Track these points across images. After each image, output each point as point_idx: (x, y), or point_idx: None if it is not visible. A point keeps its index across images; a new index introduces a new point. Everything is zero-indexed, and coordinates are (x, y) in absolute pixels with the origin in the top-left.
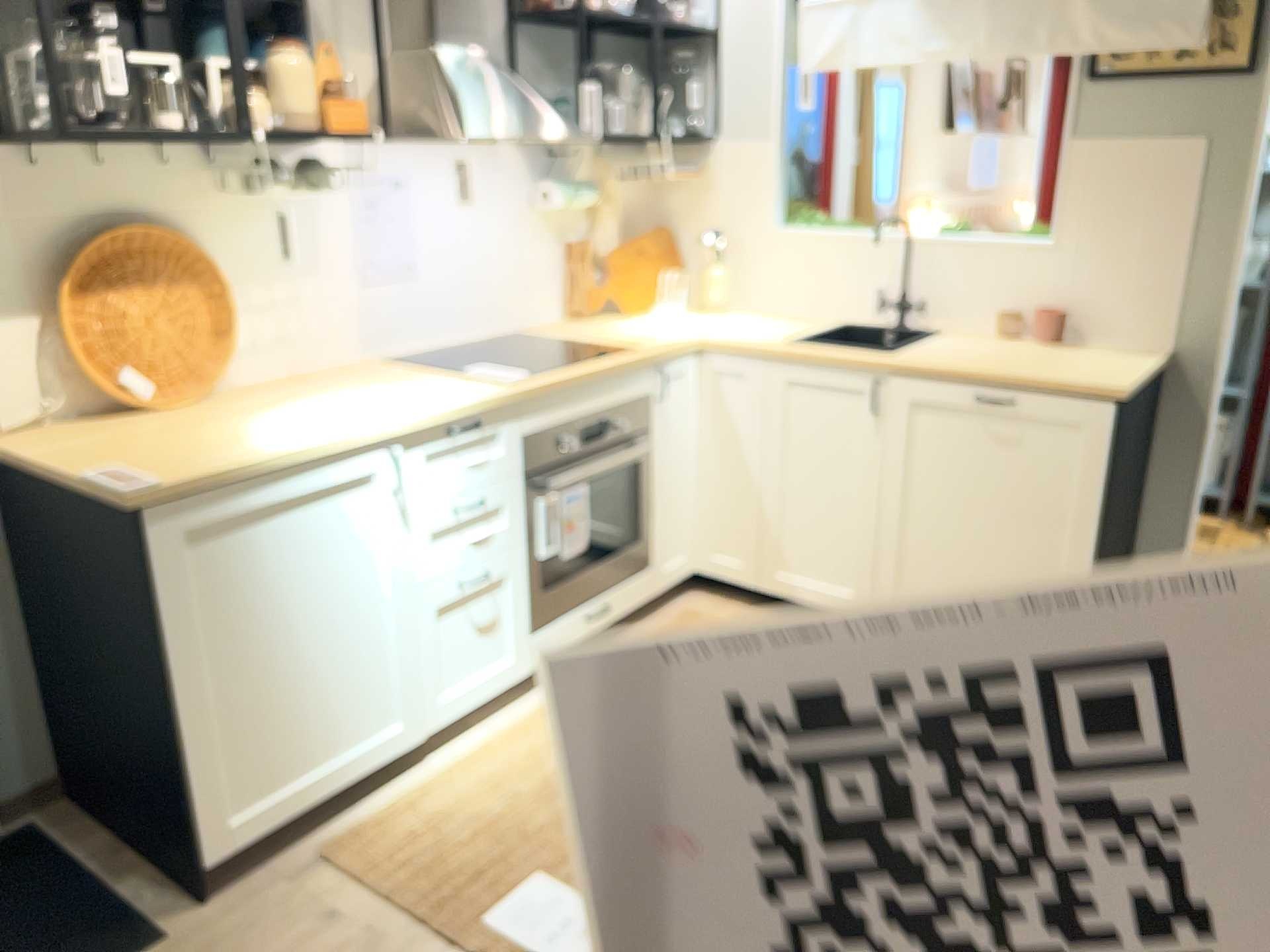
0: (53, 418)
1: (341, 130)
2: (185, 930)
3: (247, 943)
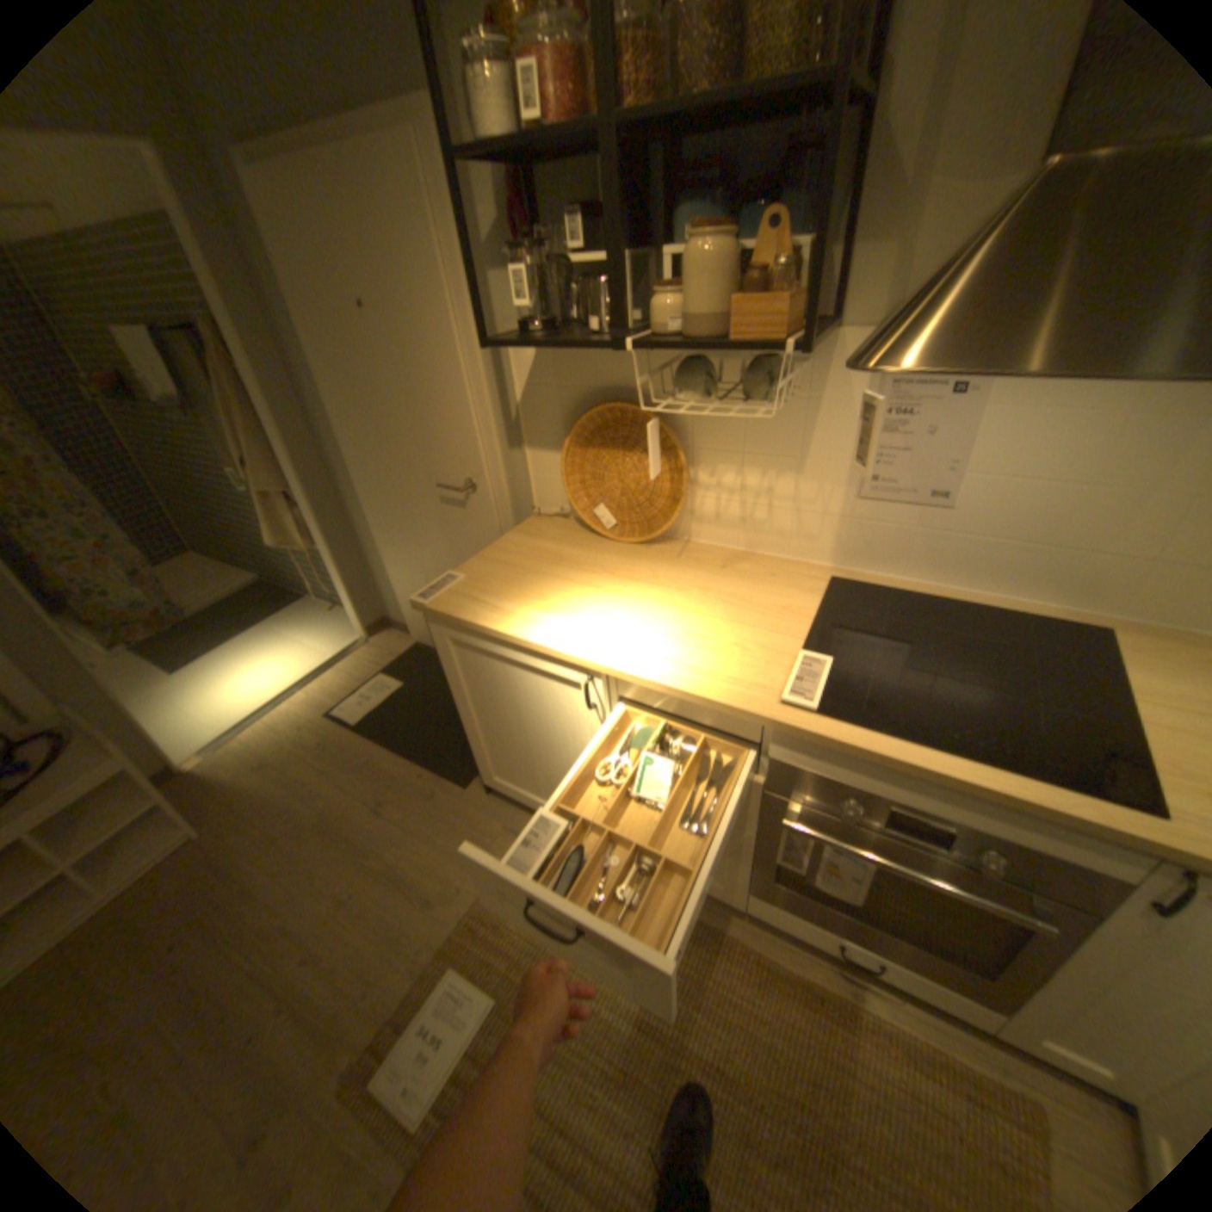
0: (574, 514)
1: (742, 334)
2: (471, 793)
3: (459, 826)
